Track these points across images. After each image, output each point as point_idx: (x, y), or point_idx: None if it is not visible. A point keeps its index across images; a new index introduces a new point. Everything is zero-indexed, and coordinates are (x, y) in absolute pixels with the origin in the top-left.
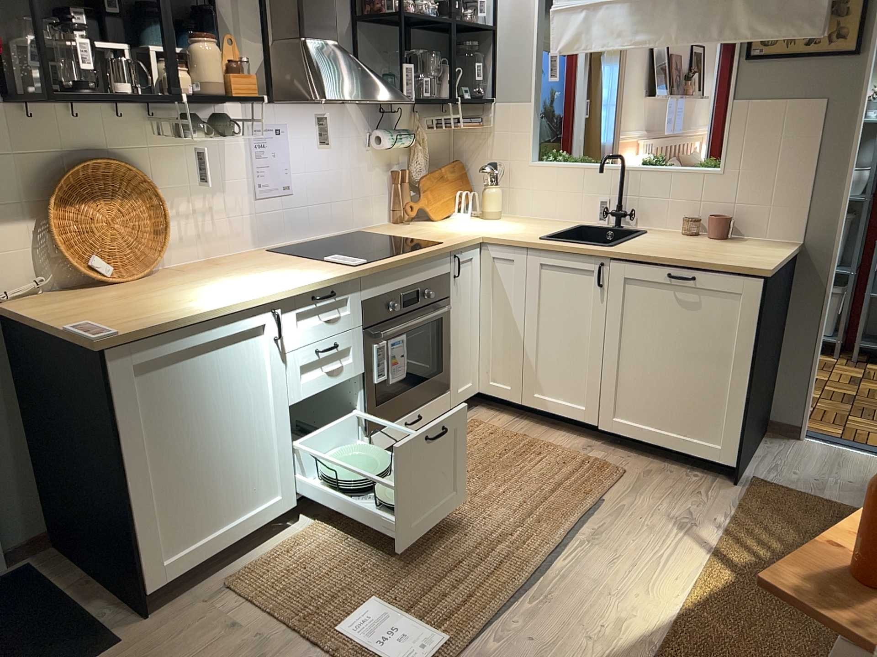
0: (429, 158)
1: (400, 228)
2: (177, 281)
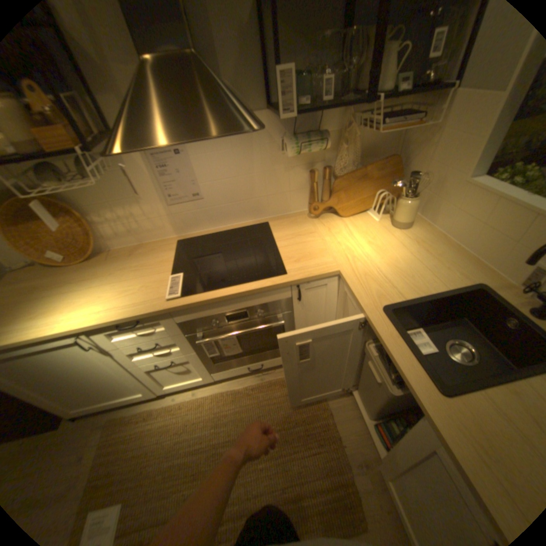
0: (367, 150)
1: (303, 222)
2: (84, 272)
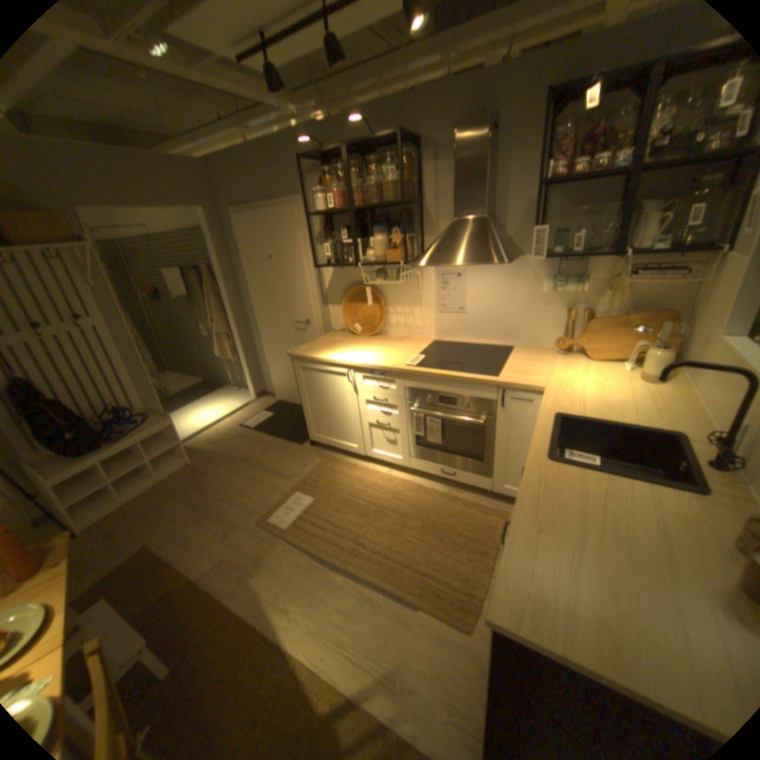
0: (642, 302)
1: (546, 355)
2: (367, 341)
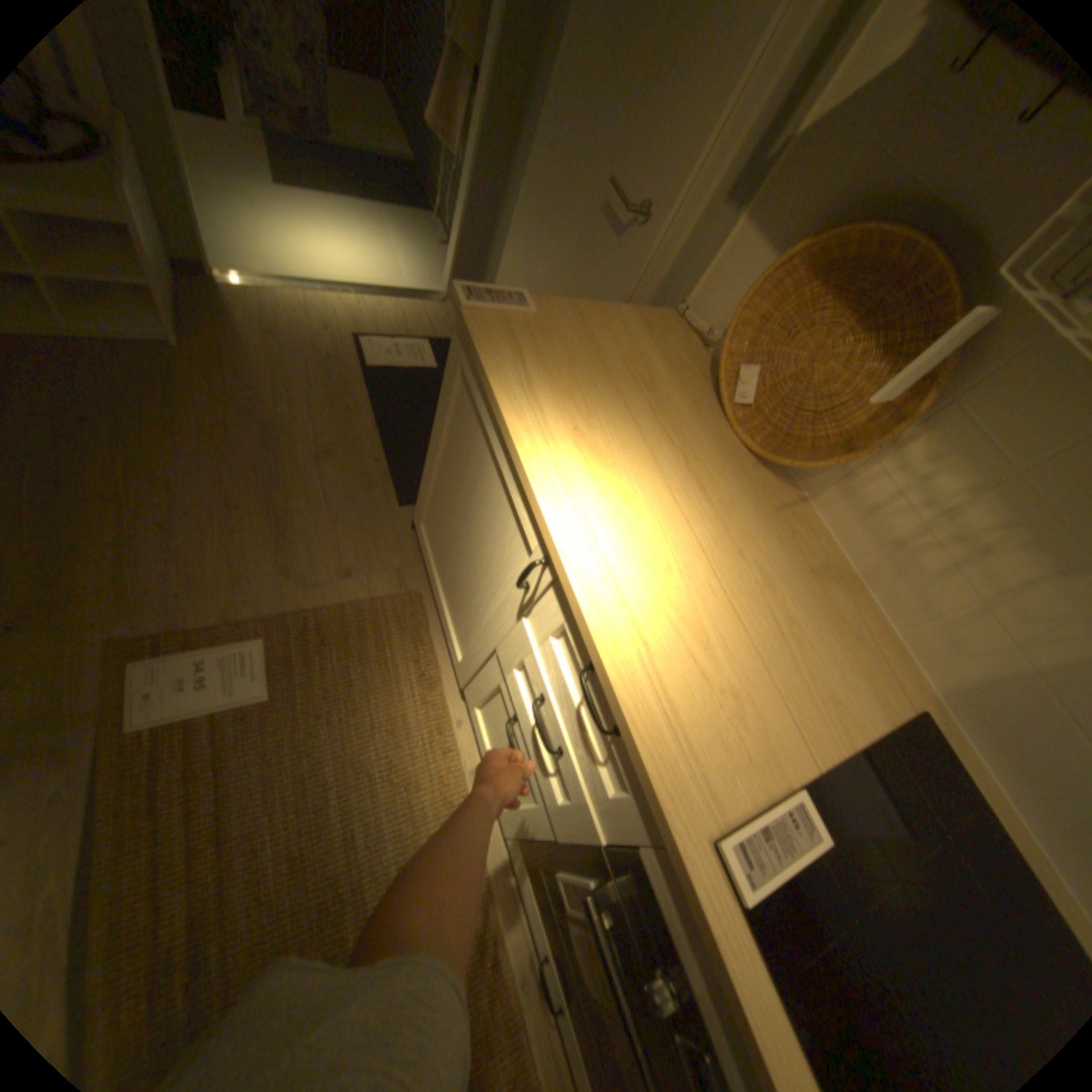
0: None
1: None
2: (723, 477)
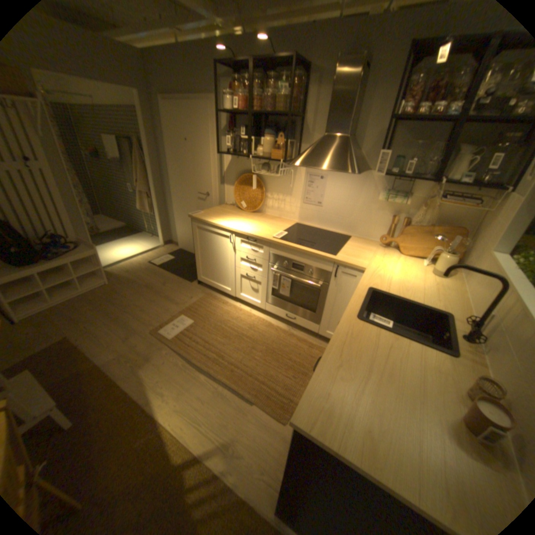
0: (445, 219)
1: (372, 246)
2: (249, 216)
